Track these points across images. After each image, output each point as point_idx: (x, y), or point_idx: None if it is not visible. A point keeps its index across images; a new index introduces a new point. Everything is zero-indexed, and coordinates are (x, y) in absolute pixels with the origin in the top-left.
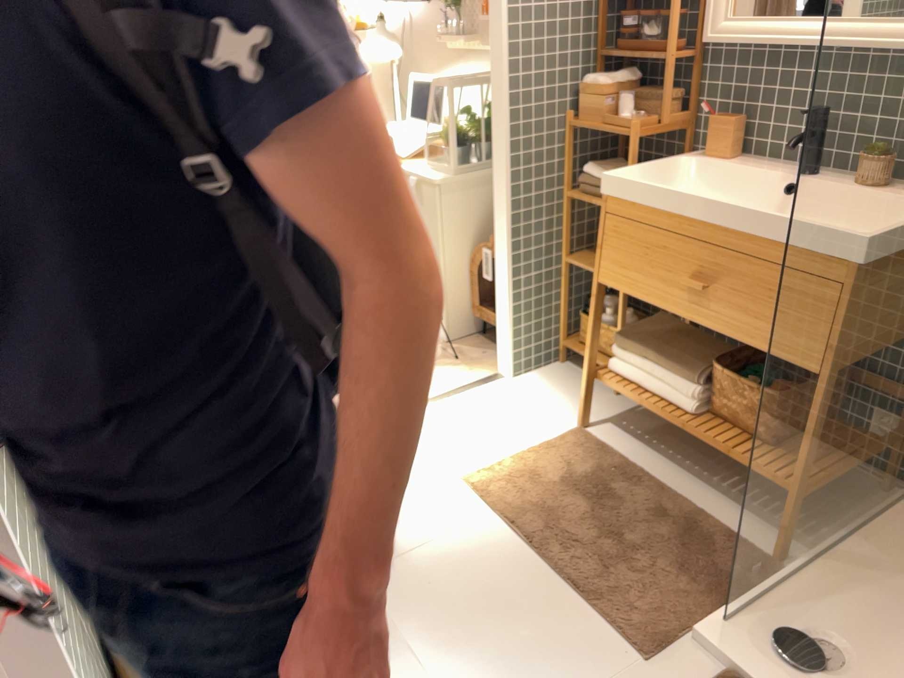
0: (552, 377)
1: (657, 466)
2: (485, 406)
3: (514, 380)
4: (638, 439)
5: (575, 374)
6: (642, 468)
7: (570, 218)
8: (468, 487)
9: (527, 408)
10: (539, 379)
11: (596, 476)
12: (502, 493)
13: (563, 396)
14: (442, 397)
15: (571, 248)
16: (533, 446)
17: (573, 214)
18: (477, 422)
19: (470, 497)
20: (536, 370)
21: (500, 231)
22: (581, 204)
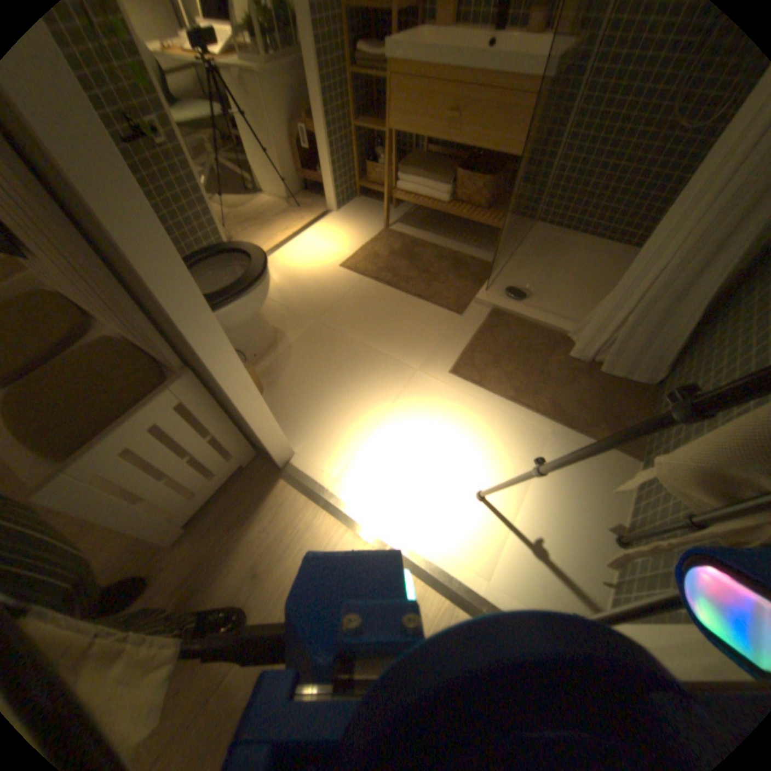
0: (356, 204)
1: (428, 236)
2: (329, 226)
3: (337, 209)
4: (414, 226)
5: (368, 200)
6: (421, 239)
7: (351, 89)
8: (342, 267)
9: (352, 223)
10: (350, 206)
11: (402, 247)
12: (361, 265)
13: (367, 213)
14: (303, 227)
15: (356, 111)
16: (365, 240)
17: (352, 86)
18: (329, 235)
19: (346, 271)
20: (347, 202)
21: (314, 102)
22: (355, 76)
